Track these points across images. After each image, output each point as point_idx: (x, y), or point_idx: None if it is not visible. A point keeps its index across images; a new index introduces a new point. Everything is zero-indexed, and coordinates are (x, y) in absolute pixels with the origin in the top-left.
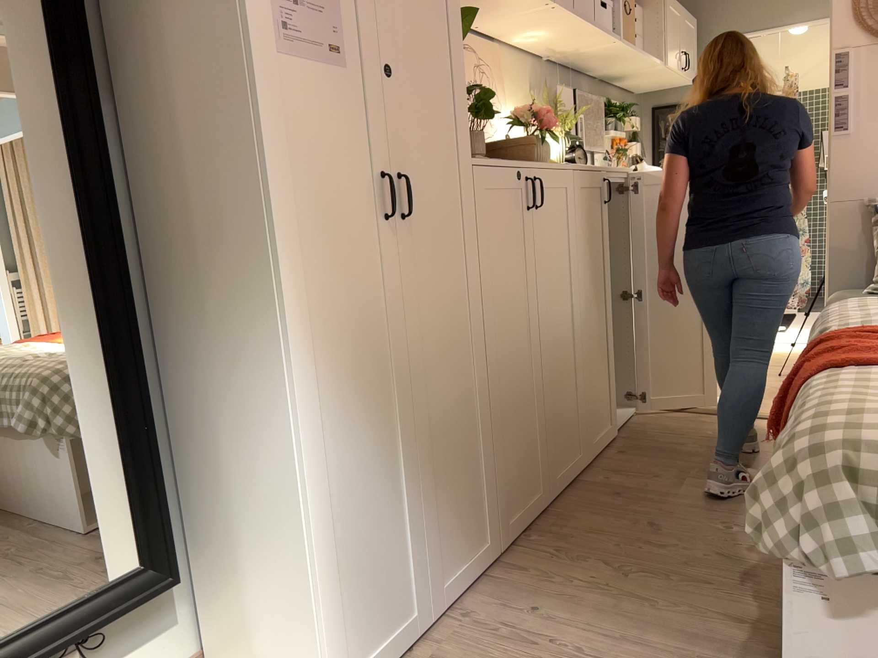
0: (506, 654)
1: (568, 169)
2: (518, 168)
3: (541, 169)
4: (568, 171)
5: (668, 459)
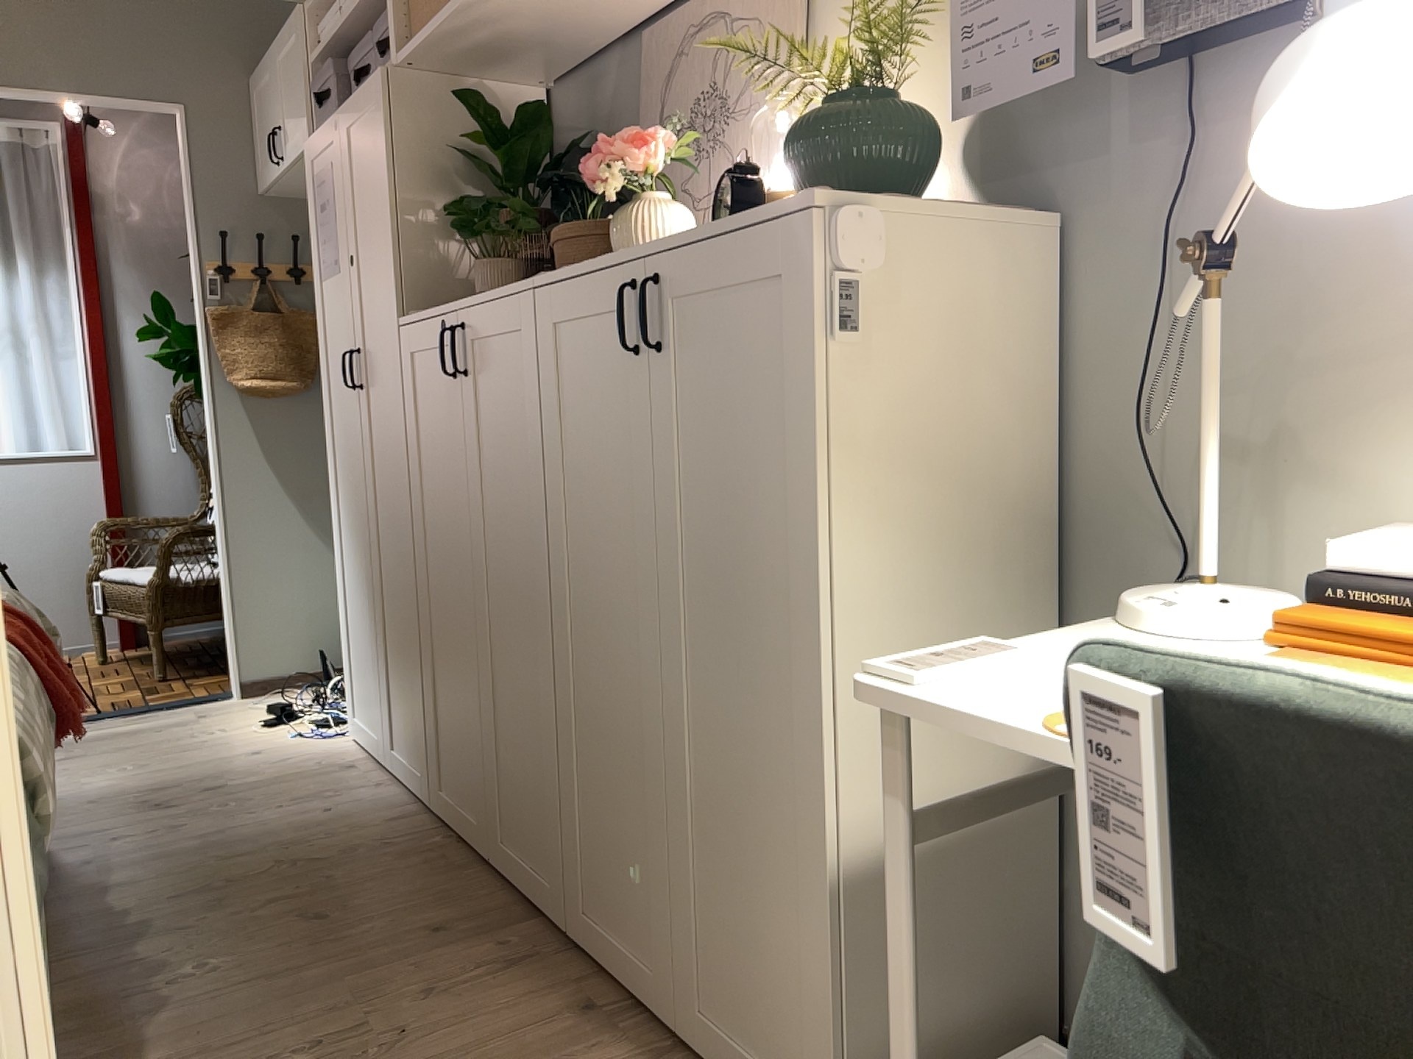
0: (308, 792)
1: (521, 292)
2: (439, 318)
3: (469, 310)
4: (519, 295)
5: (470, 1054)
